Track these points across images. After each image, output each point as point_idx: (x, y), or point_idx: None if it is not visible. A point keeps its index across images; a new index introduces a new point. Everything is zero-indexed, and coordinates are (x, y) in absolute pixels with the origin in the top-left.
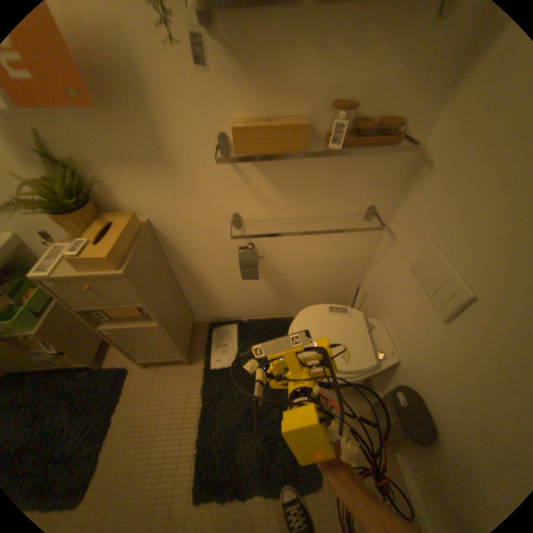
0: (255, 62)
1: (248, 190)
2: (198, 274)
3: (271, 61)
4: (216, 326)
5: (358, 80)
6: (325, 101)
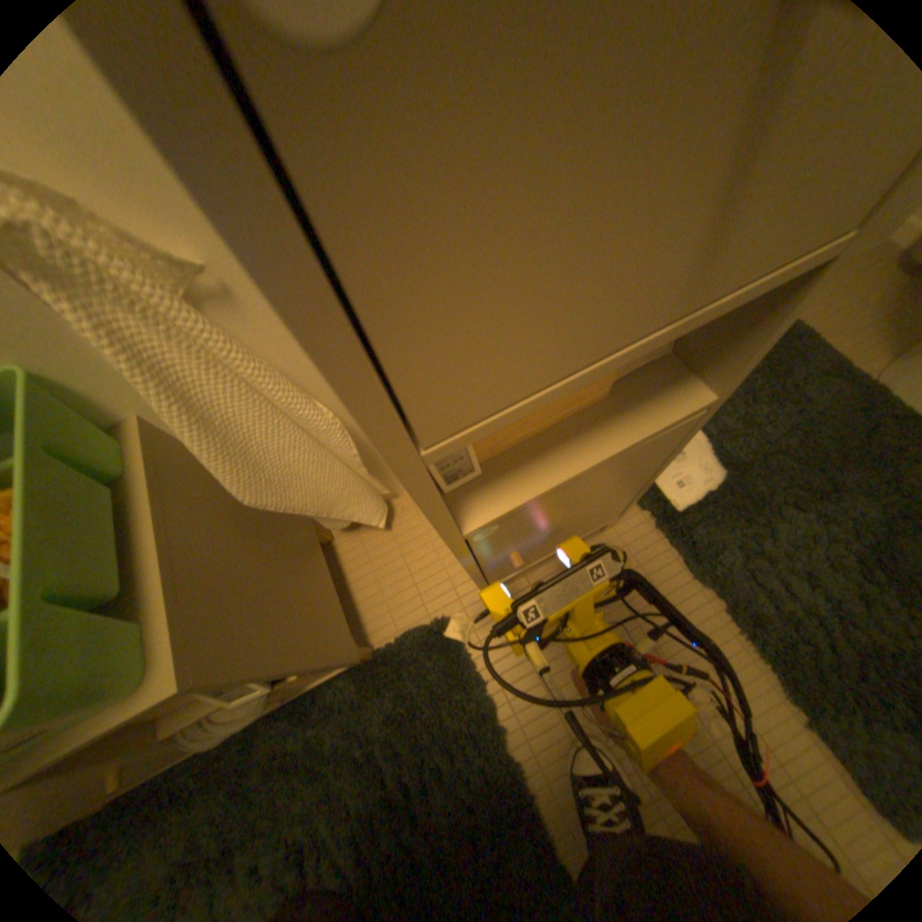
0: None
1: None
2: None
3: None
4: None
5: None
6: None
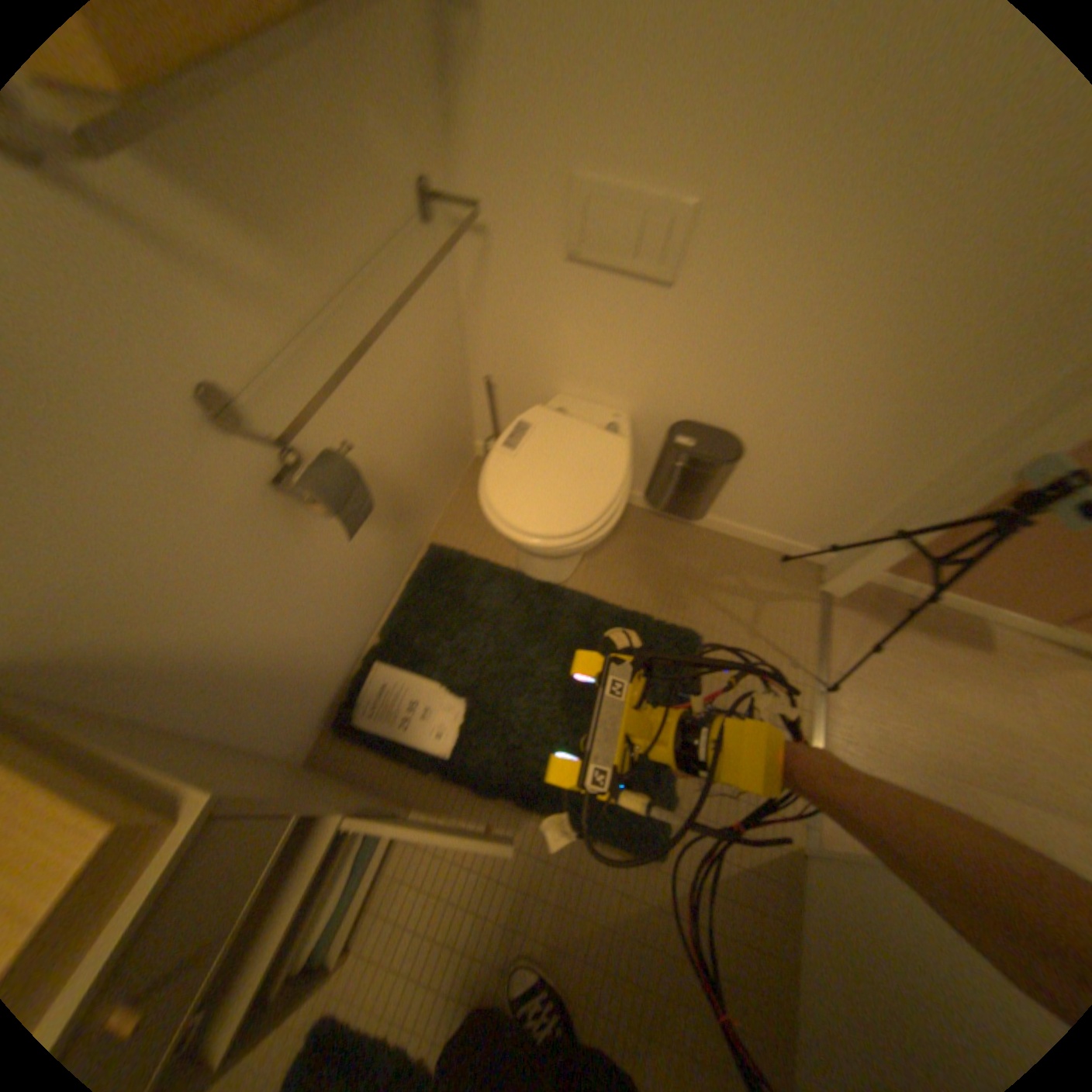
0: None
1: (188, 274)
2: (226, 656)
3: None
4: (348, 714)
5: None
6: None
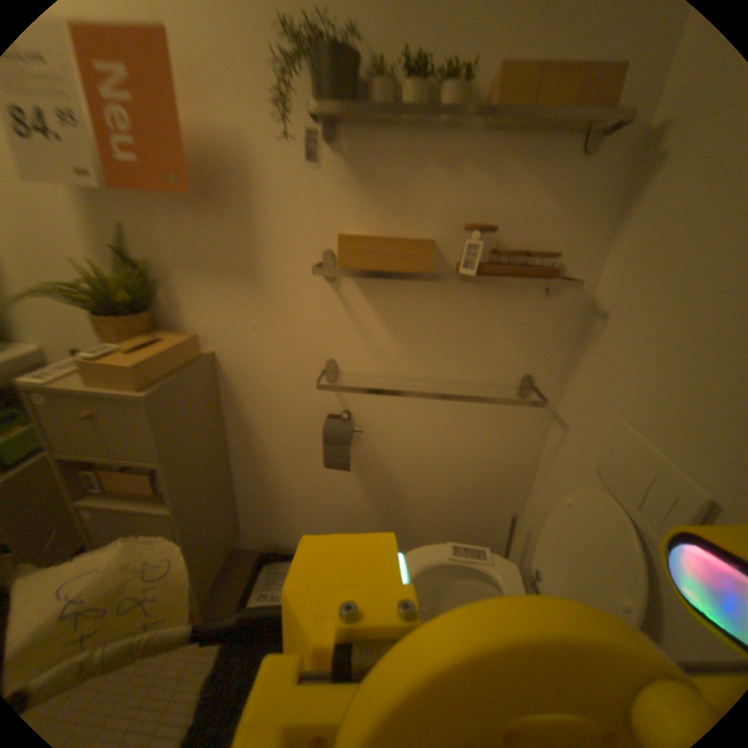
0: (377, 176)
1: (354, 328)
2: (262, 452)
3: (396, 177)
4: (271, 561)
5: (499, 206)
6: (459, 225)
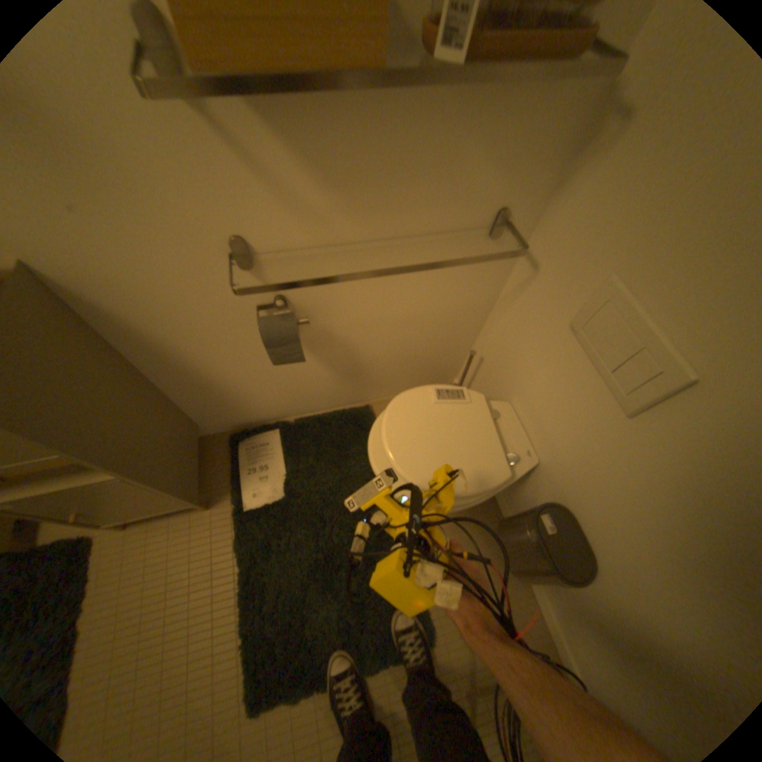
0: None
1: (254, 180)
2: (184, 361)
3: None
4: (243, 437)
5: None
6: None
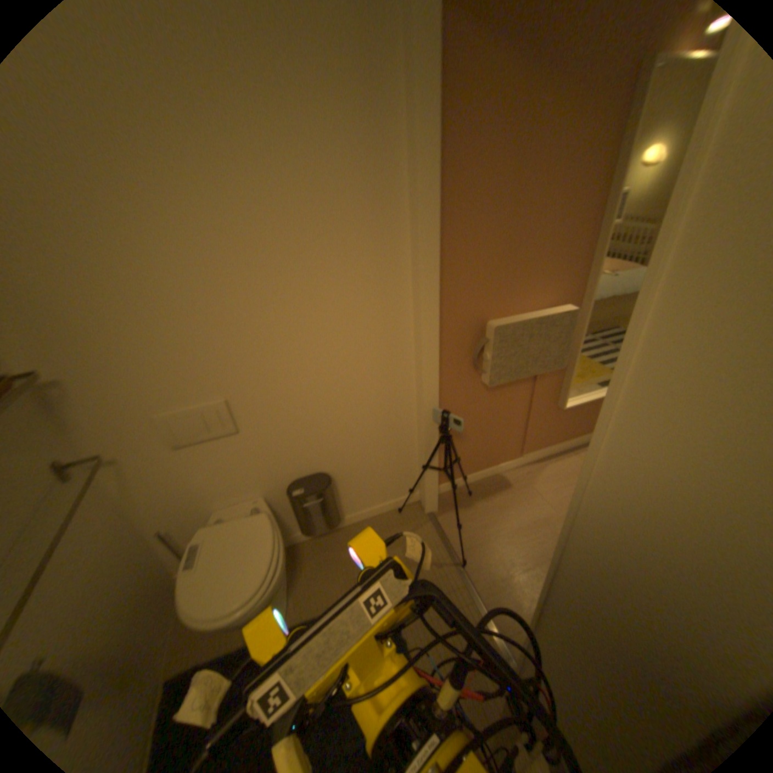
0: None
1: None
2: None
3: None
4: None
5: None
6: None
